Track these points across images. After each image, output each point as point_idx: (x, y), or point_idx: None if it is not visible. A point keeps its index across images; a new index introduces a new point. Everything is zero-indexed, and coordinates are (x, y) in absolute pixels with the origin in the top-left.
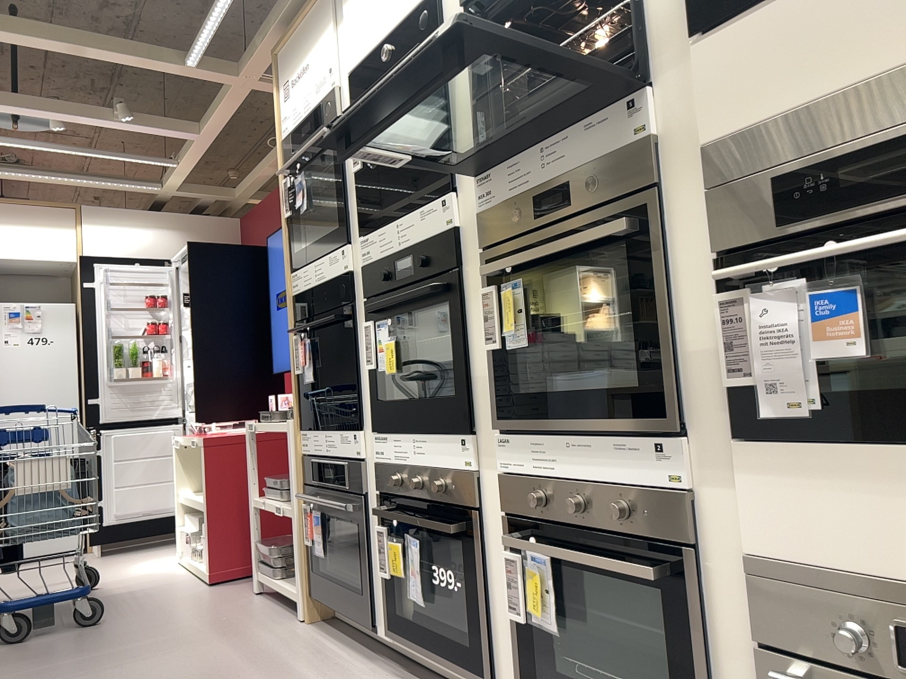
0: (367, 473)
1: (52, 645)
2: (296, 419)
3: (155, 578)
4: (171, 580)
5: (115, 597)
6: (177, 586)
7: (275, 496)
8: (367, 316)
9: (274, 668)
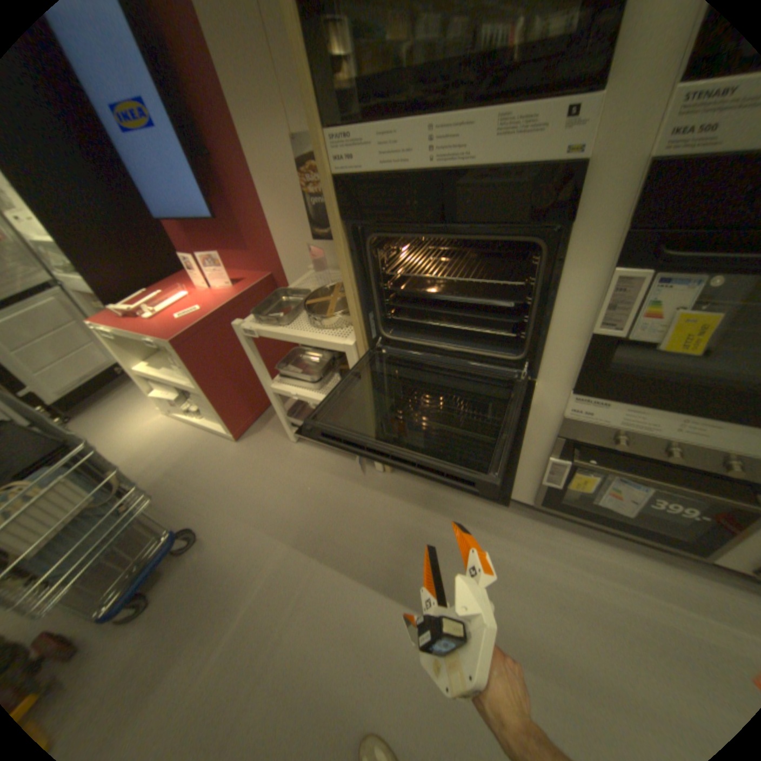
0: (532, 414)
1: (186, 597)
2: (362, 342)
3: (169, 447)
4: (189, 445)
5: (160, 489)
6: (205, 452)
7: (295, 380)
8: (632, 255)
9: (438, 547)
